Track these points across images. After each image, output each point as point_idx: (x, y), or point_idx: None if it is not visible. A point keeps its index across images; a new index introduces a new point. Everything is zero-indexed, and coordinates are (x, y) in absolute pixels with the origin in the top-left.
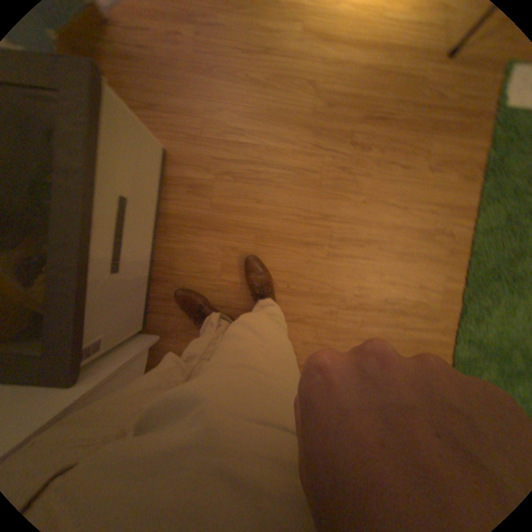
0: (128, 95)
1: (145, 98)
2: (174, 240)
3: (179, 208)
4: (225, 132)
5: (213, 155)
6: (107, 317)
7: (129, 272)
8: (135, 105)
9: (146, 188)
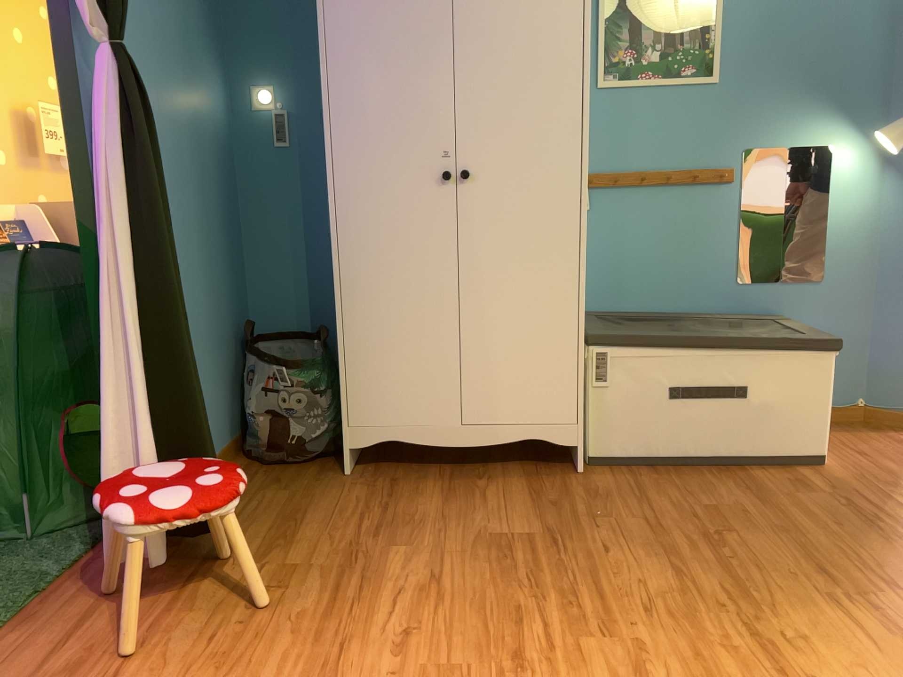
0: (854, 446)
1: (865, 453)
2: (713, 477)
3: (759, 477)
4: (900, 497)
5: (856, 492)
6: (622, 391)
7: (664, 420)
8: (849, 449)
9: (762, 433)
